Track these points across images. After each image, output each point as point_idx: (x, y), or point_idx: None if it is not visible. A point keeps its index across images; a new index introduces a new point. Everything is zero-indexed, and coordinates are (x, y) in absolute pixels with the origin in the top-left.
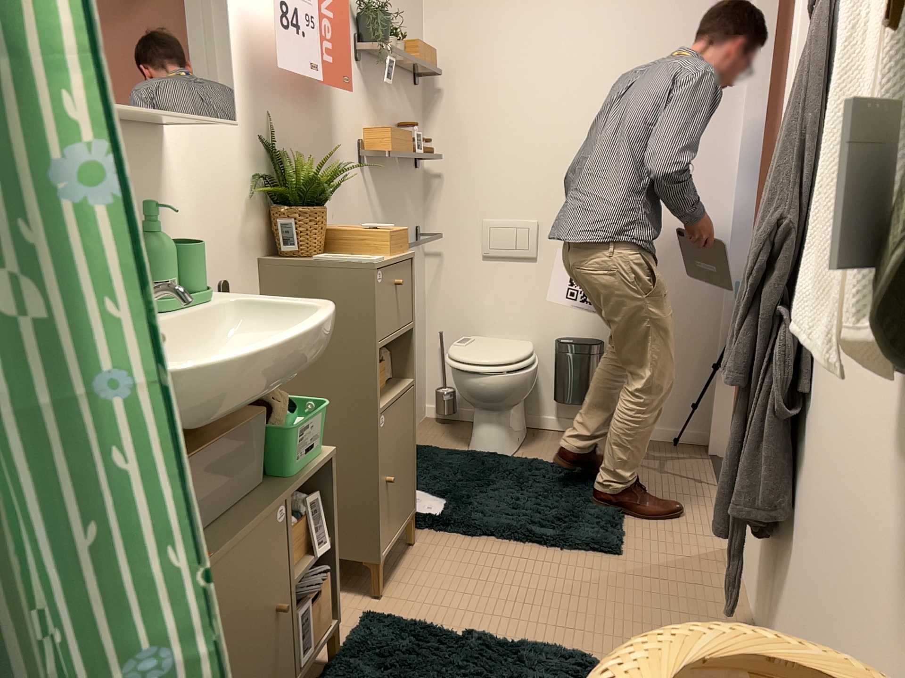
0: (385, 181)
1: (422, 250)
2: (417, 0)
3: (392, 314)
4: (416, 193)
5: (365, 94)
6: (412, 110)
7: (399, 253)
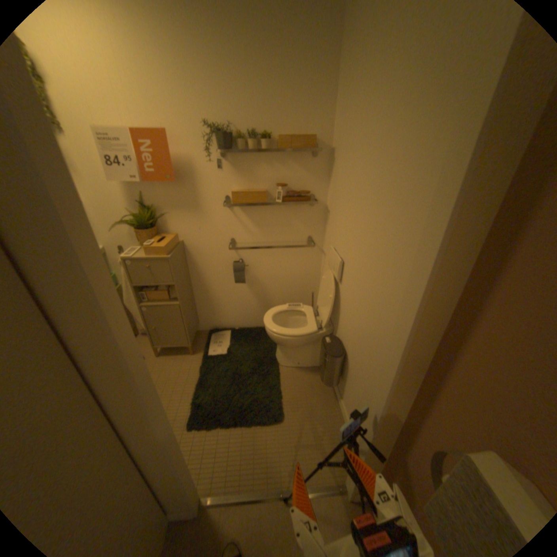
0: (260, 212)
1: (317, 248)
2: (324, 90)
3: (146, 277)
4: (308, 218)
5: (232, 170)
6: (307, 170)
7: (152, 256)
